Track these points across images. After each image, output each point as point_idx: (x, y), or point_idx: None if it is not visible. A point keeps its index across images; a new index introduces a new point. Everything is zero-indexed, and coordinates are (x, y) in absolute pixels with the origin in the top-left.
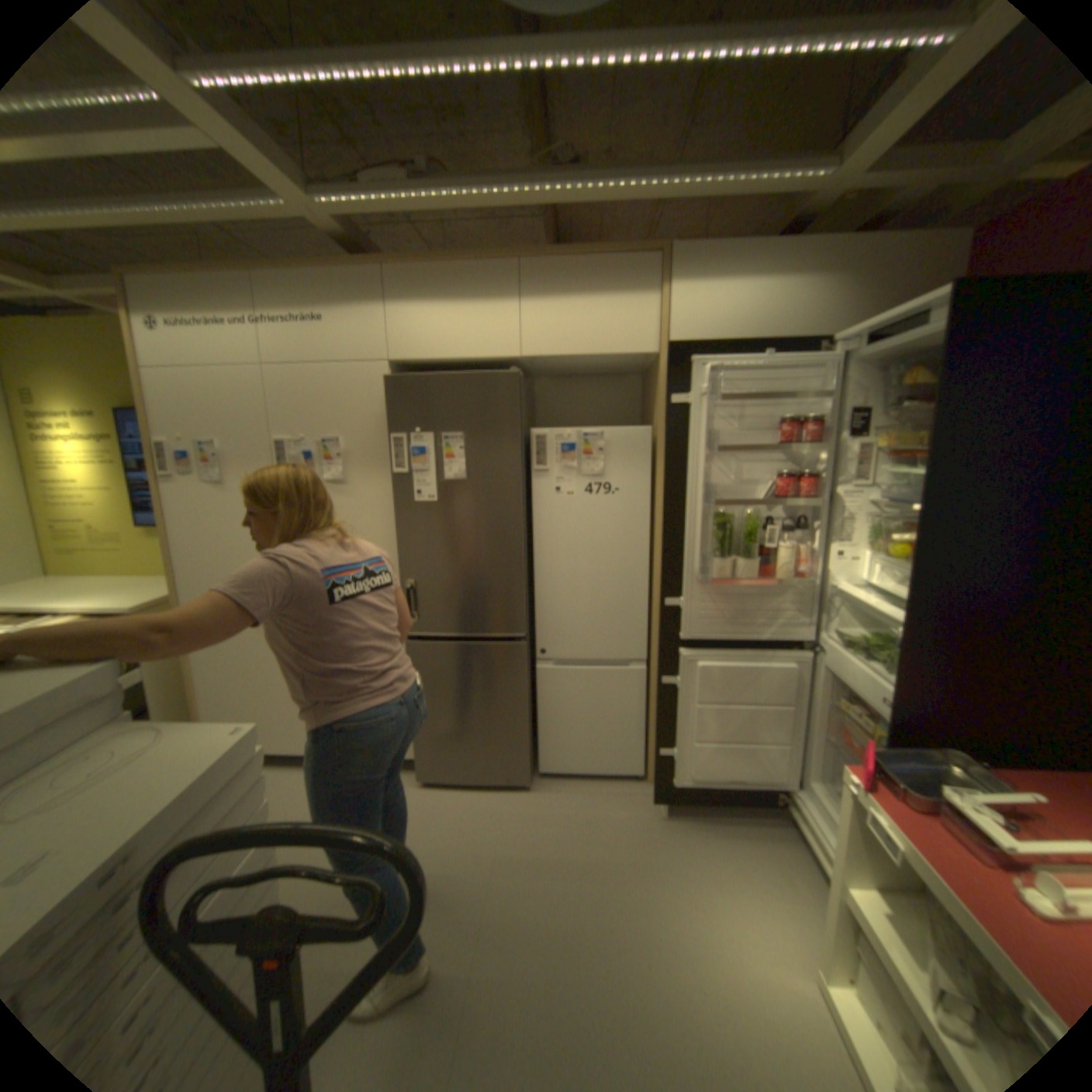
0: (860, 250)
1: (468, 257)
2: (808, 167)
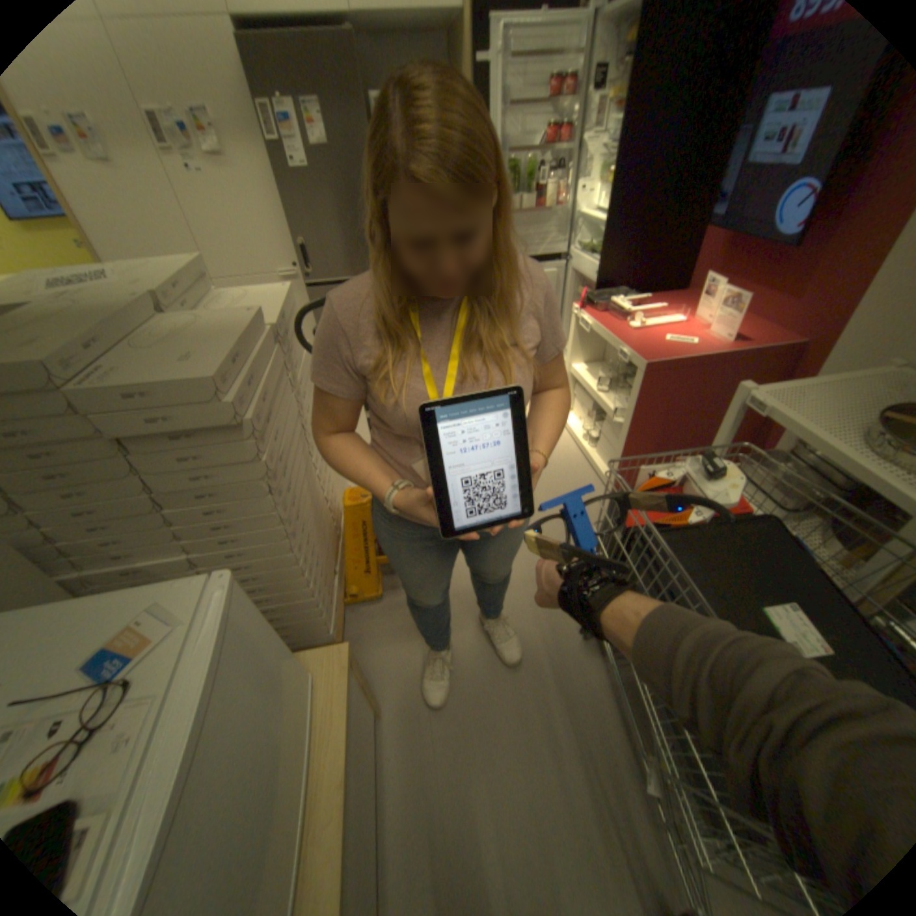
0: None
1: None
2: None
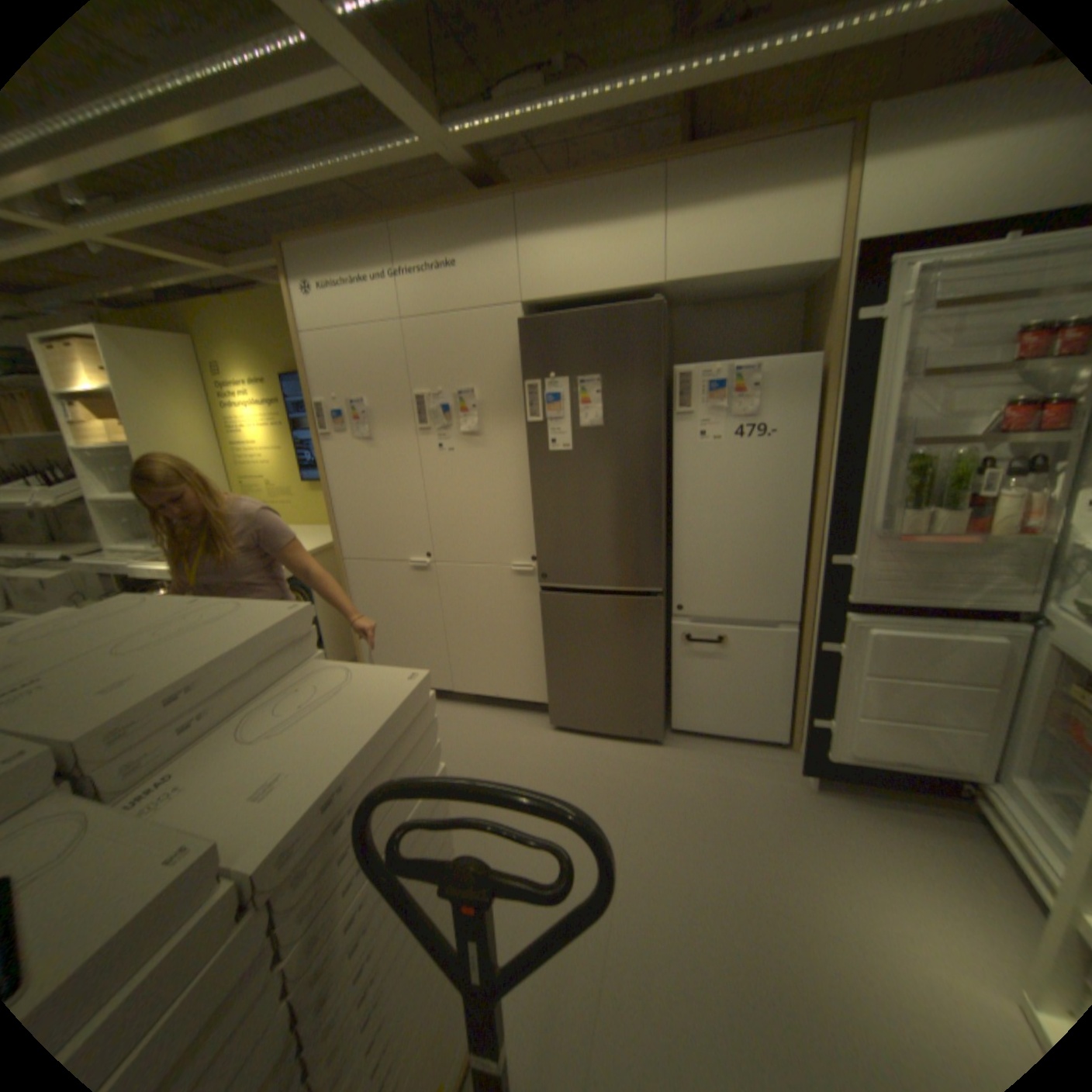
0: None
1: (607, 171)
2: None
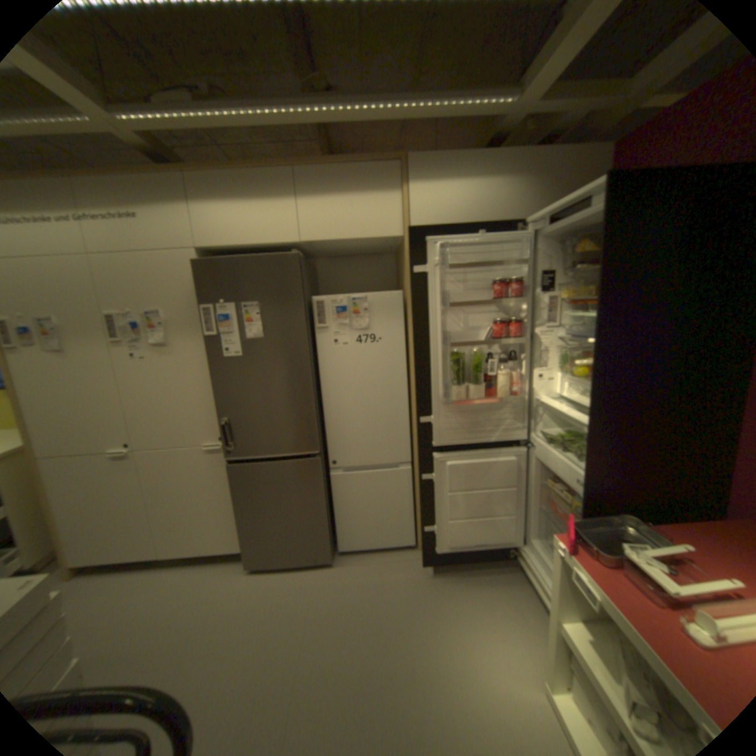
0: (540, 158)
1: (253, 165)
2: (500, 94)
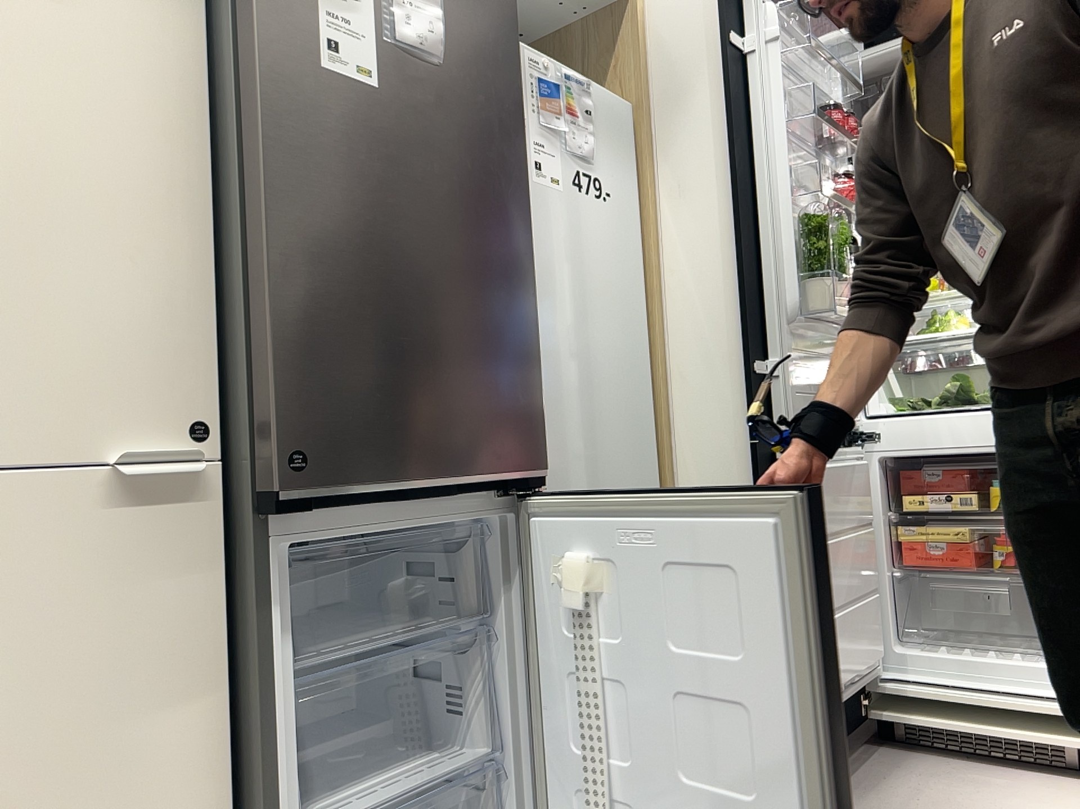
0: None
1: None
2: None
